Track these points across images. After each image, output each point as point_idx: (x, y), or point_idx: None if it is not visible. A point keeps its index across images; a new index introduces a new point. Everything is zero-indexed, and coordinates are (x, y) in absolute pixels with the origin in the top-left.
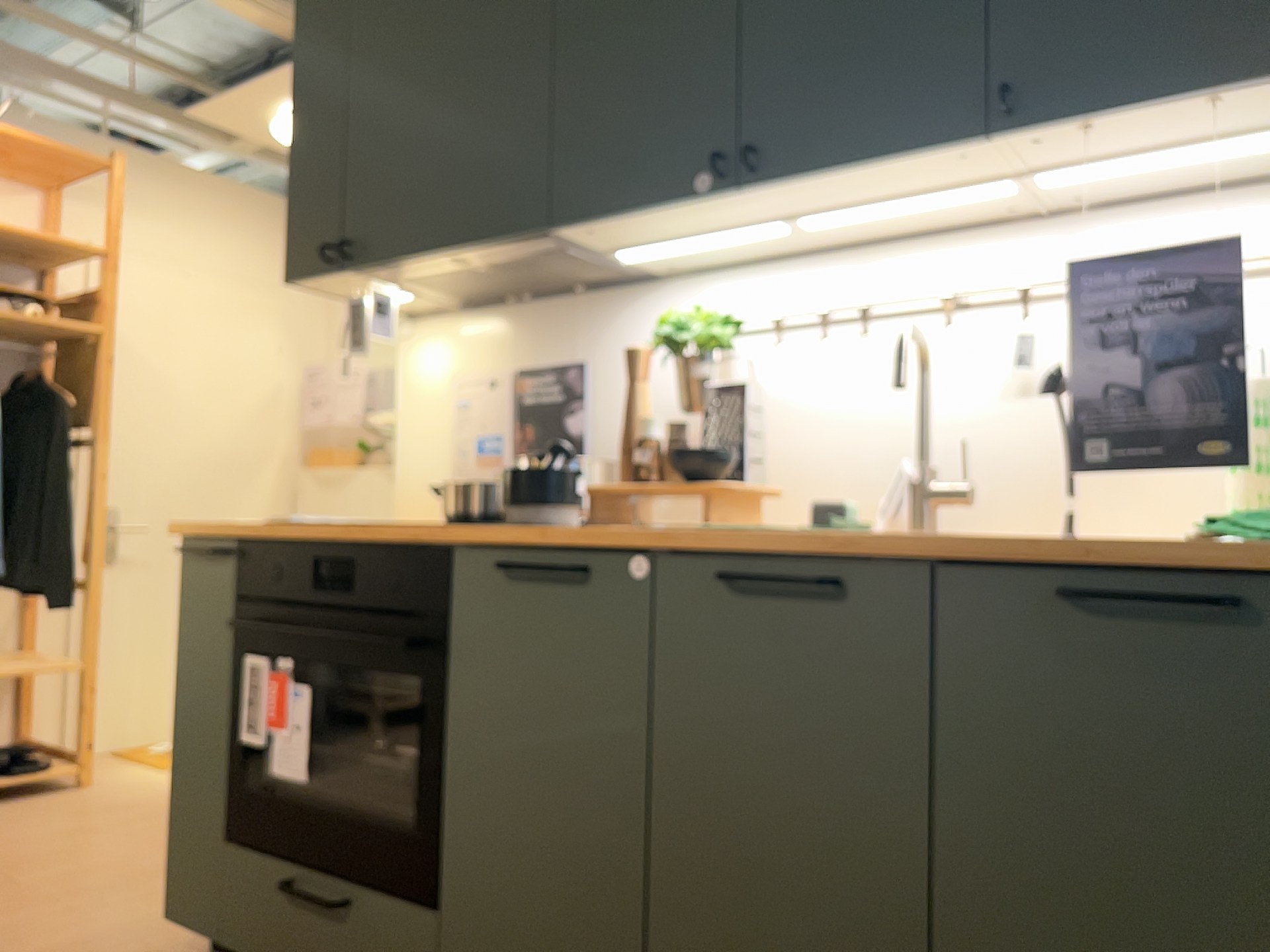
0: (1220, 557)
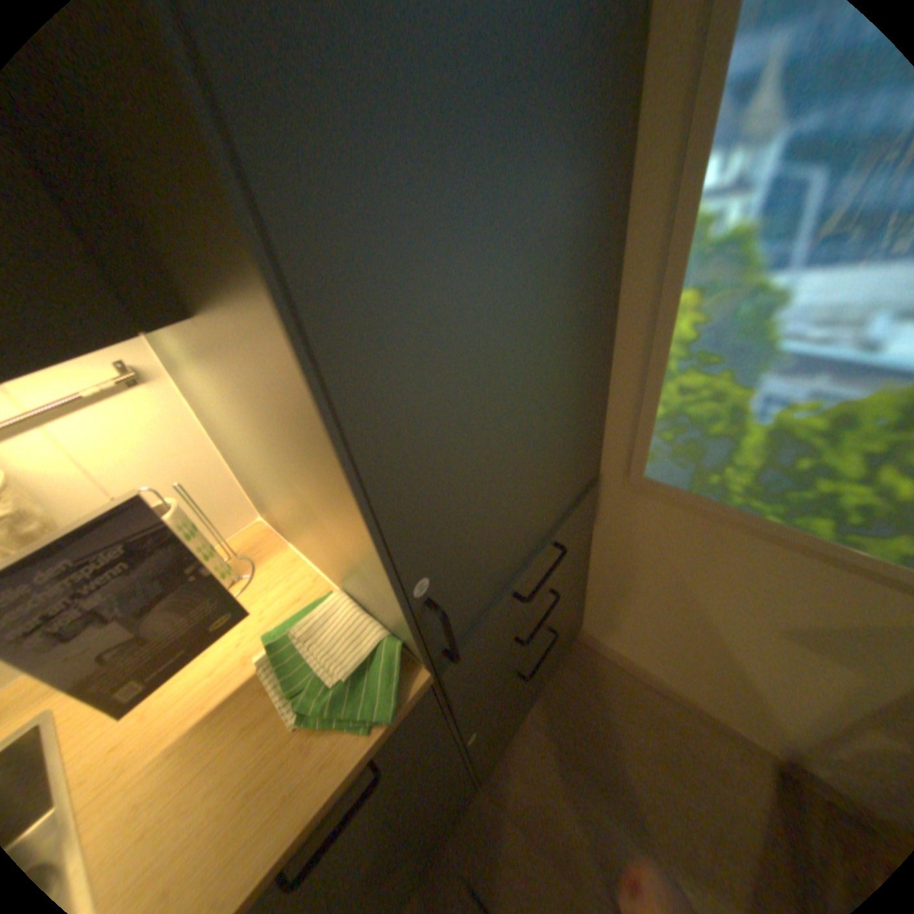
0: (355, 779)
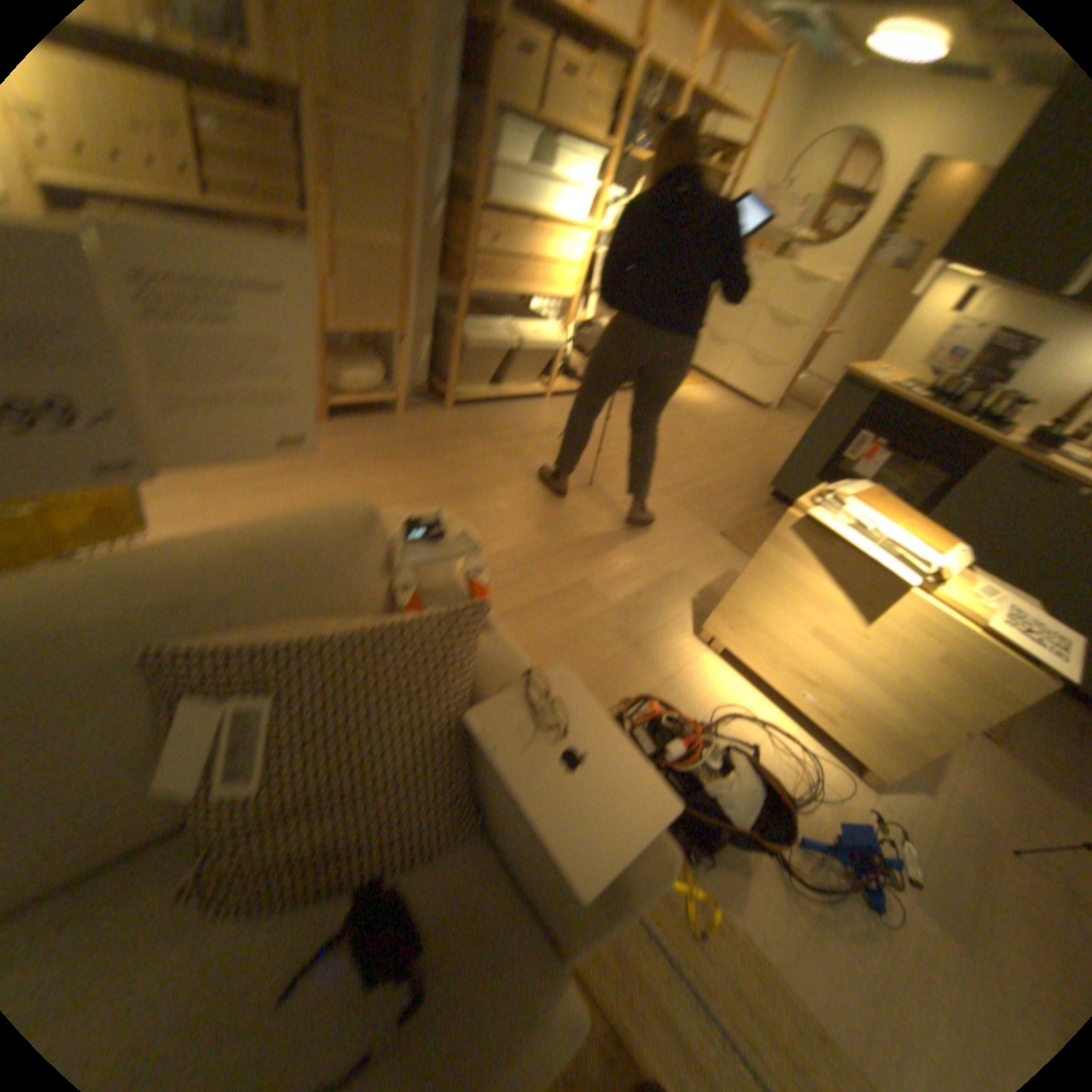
0: None
